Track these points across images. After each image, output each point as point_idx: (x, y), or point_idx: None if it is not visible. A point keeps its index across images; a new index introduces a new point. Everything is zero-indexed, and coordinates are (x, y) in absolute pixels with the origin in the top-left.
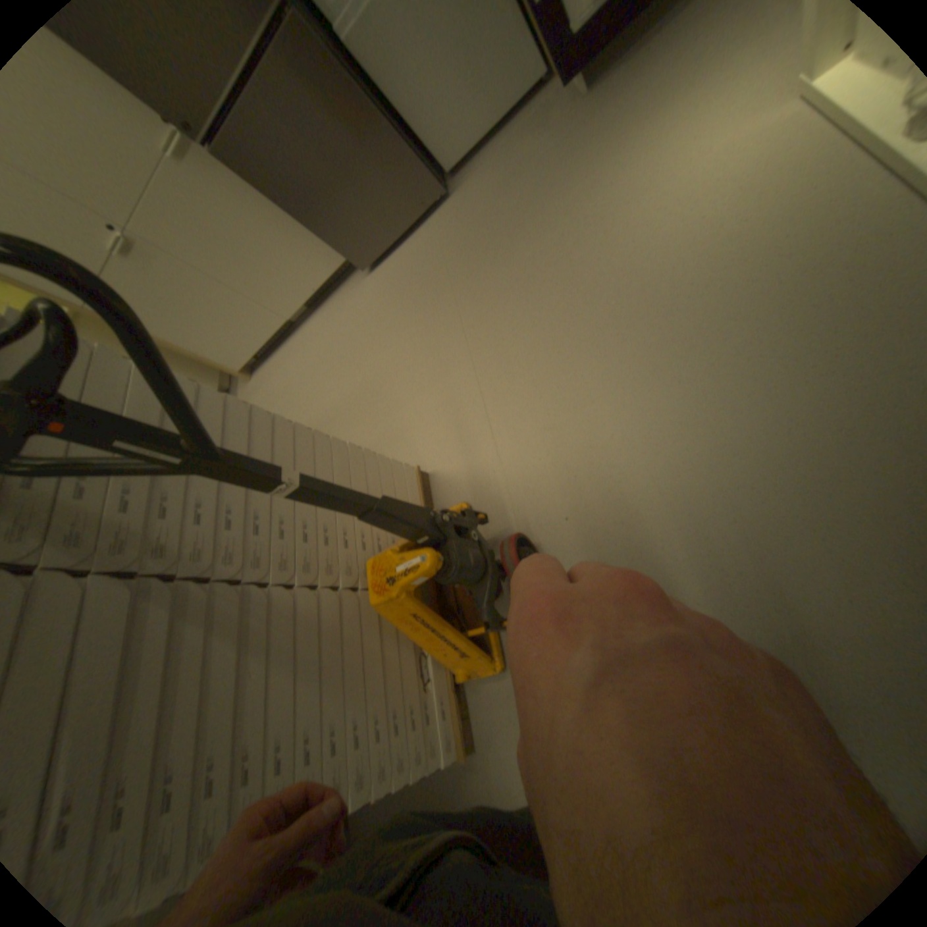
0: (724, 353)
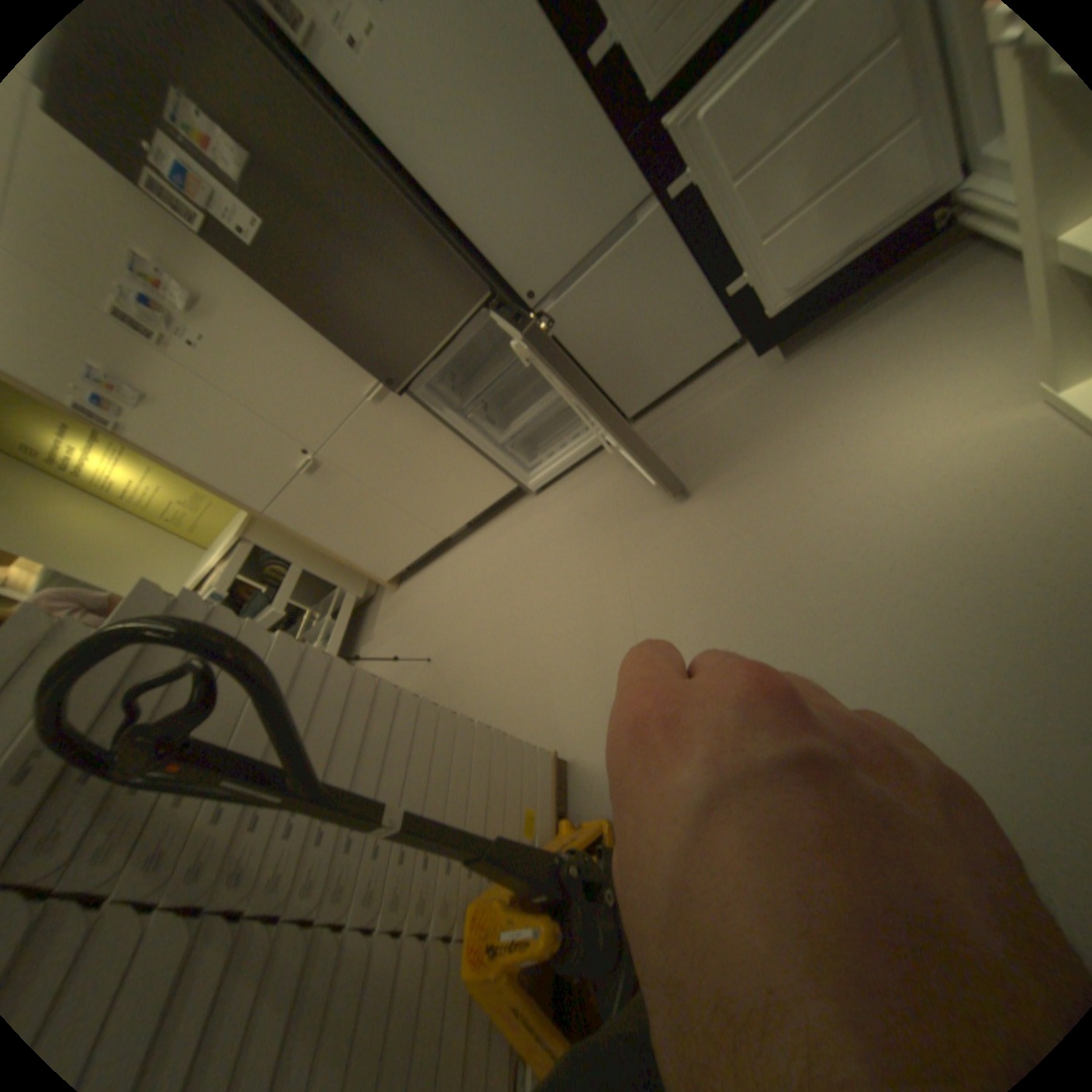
0: (968, 703)
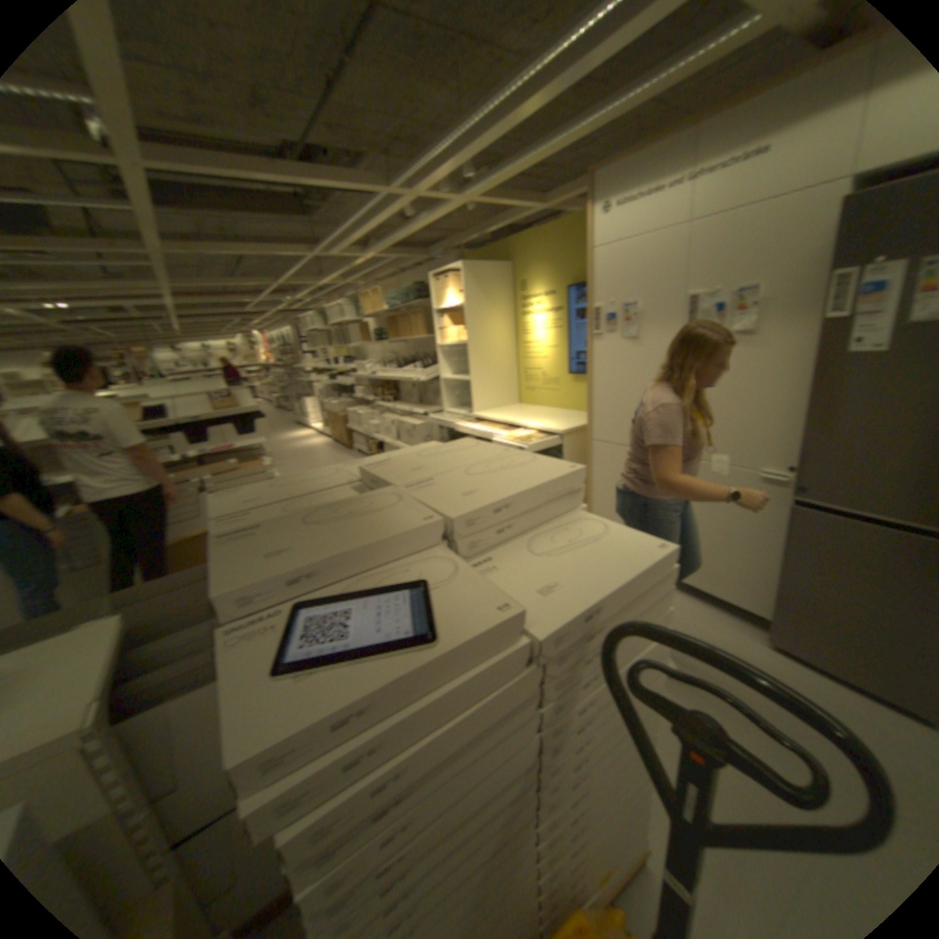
0: None
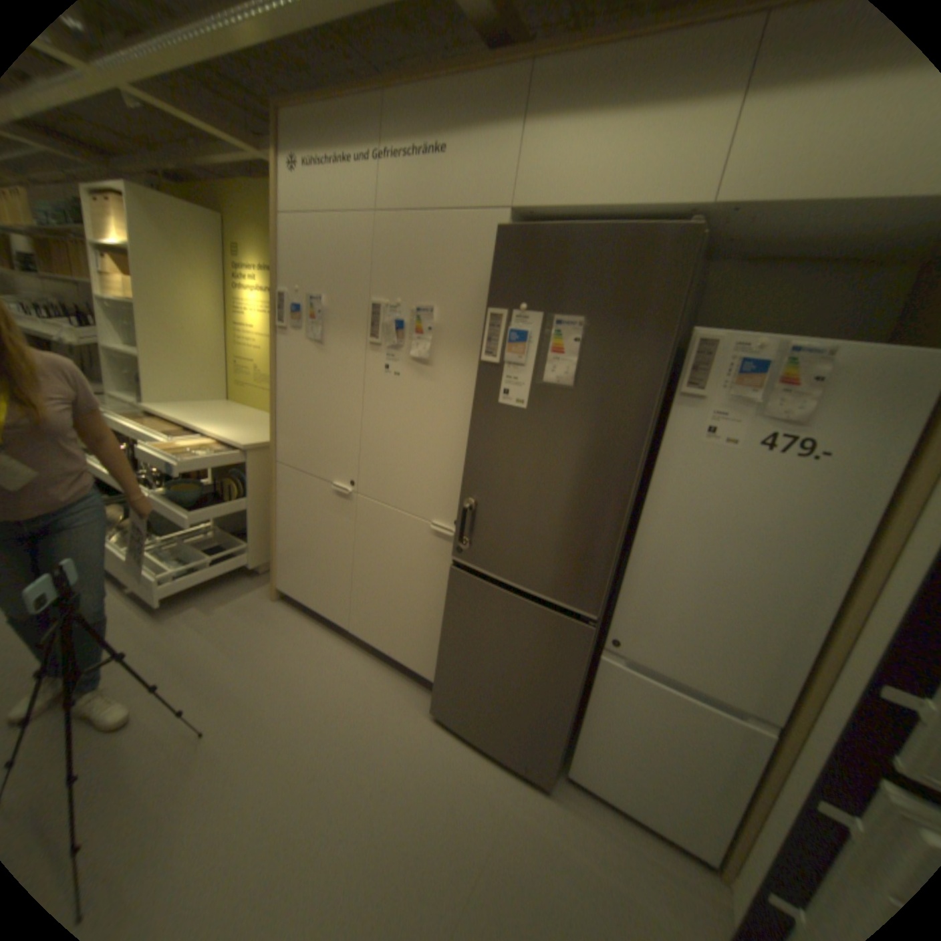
0: None
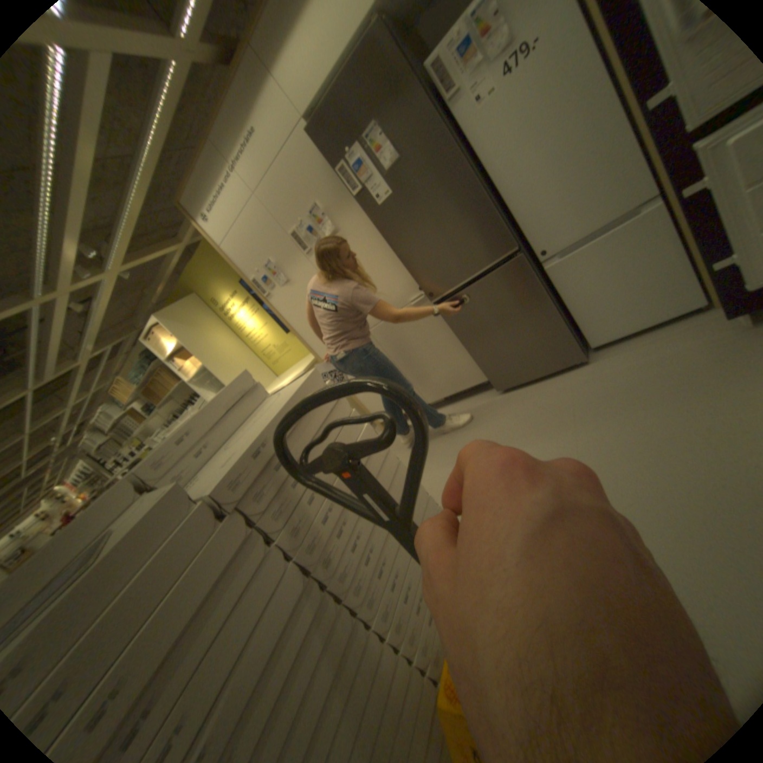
0: None
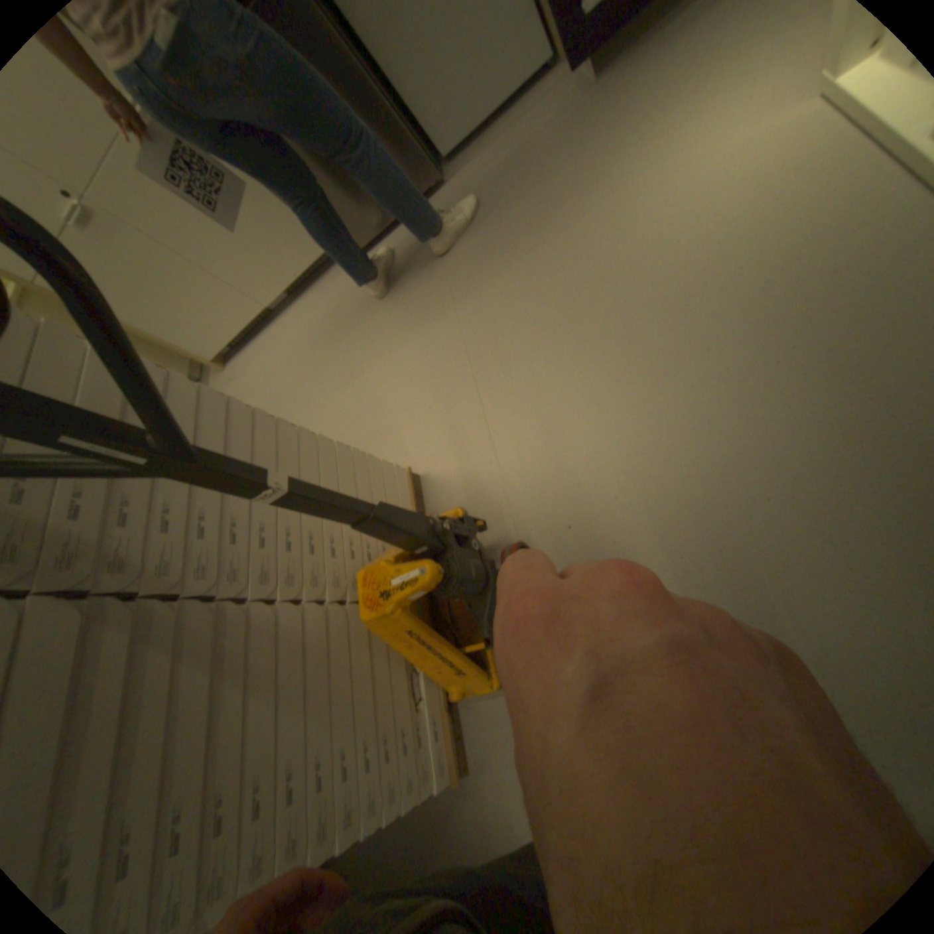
0: (739, 358)
